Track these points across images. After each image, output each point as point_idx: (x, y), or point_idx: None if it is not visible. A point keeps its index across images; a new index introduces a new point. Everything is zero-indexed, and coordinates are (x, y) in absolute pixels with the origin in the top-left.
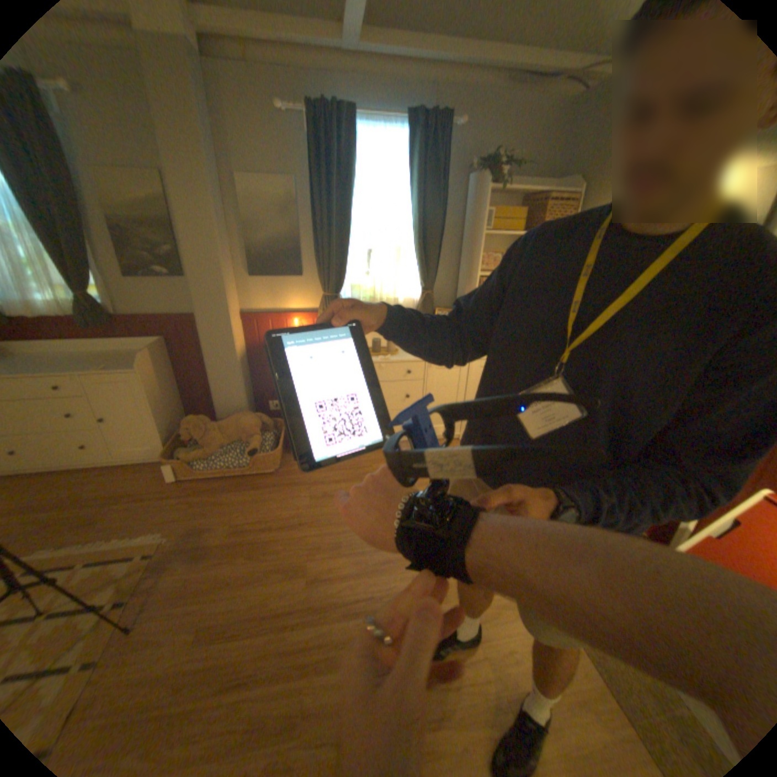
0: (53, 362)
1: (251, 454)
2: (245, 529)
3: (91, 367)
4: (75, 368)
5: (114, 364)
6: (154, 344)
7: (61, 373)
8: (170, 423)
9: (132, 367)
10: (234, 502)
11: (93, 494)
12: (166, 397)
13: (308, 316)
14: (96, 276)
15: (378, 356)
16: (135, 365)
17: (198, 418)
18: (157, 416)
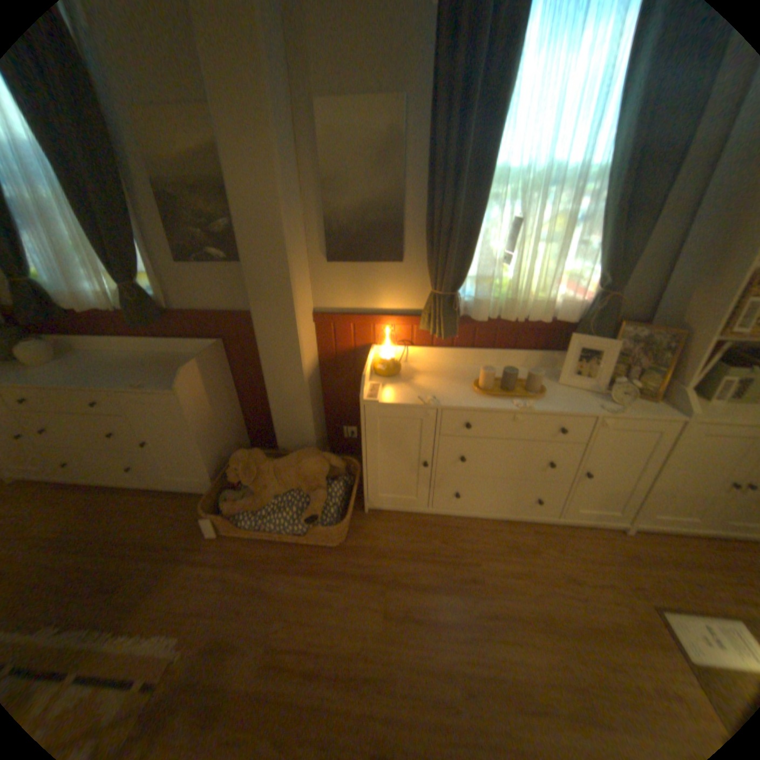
0: (101, 368)
1: (309, 522)
2: (284, 667)
3: (131, 381)
4: (114, 381)
5: (158, 377)
6: (207, 352)
7: (97, 387)
8: (224, 448)
9: (173, 387)
10: (280, 596)
11: (129, 537)
12: (220, 417)
13: (406, 321)
14: (145, 261)
15: (514, 398)
16: (178, 382)
17: (250, 455)
18: (204, 445)
